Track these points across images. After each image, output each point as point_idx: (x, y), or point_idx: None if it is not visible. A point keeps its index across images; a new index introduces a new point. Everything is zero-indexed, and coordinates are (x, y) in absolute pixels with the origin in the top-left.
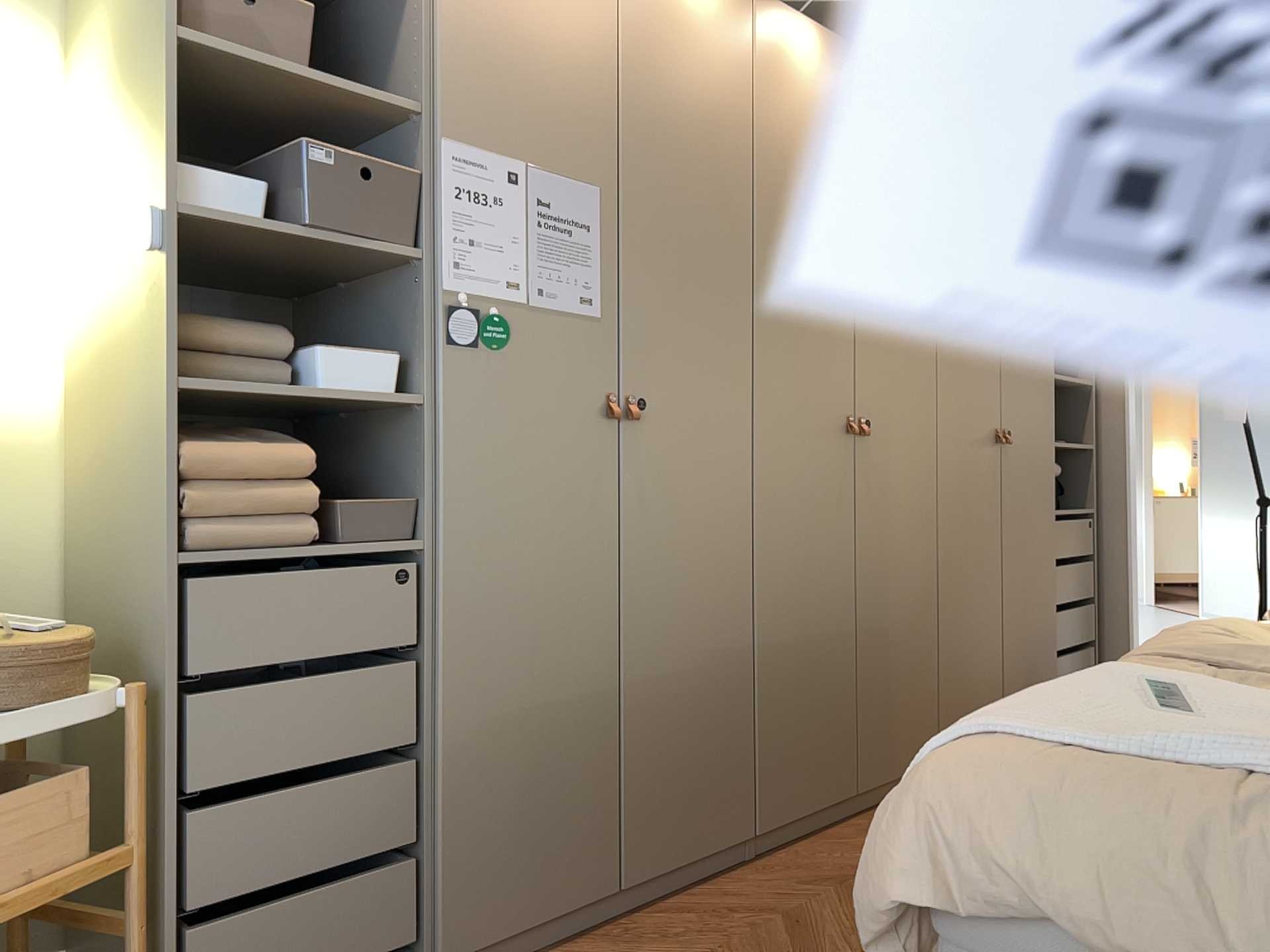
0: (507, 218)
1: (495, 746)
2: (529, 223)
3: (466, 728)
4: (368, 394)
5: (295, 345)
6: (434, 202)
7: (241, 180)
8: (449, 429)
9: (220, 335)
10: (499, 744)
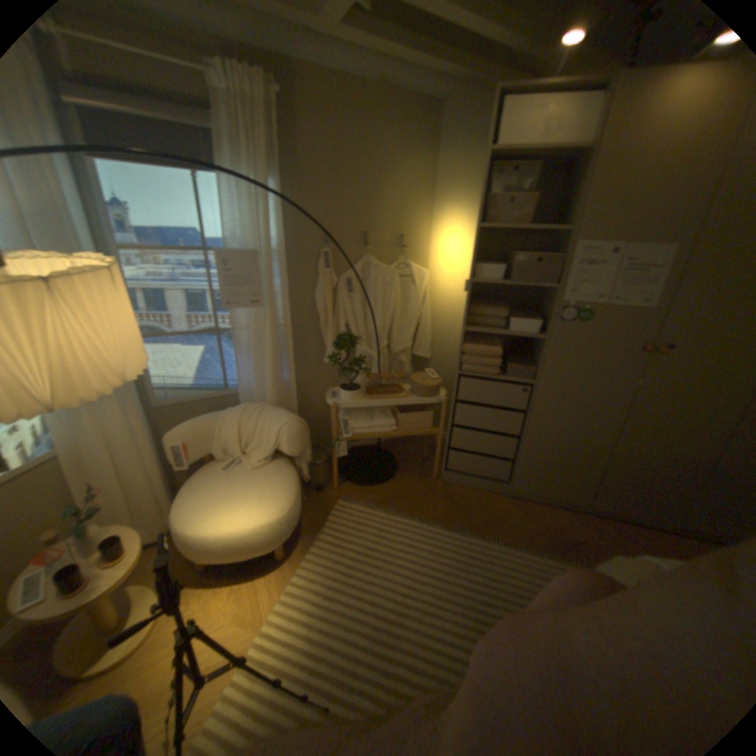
0: (607, 268)
1: (549, 448)
2: (620, 269)
3: (539, 439)
4: (527, 334)
5: (509, 315)
6: (570, 266)
7: (498, 265)
8: (555, 349)
9: (486, 312)
10: (550, 447)
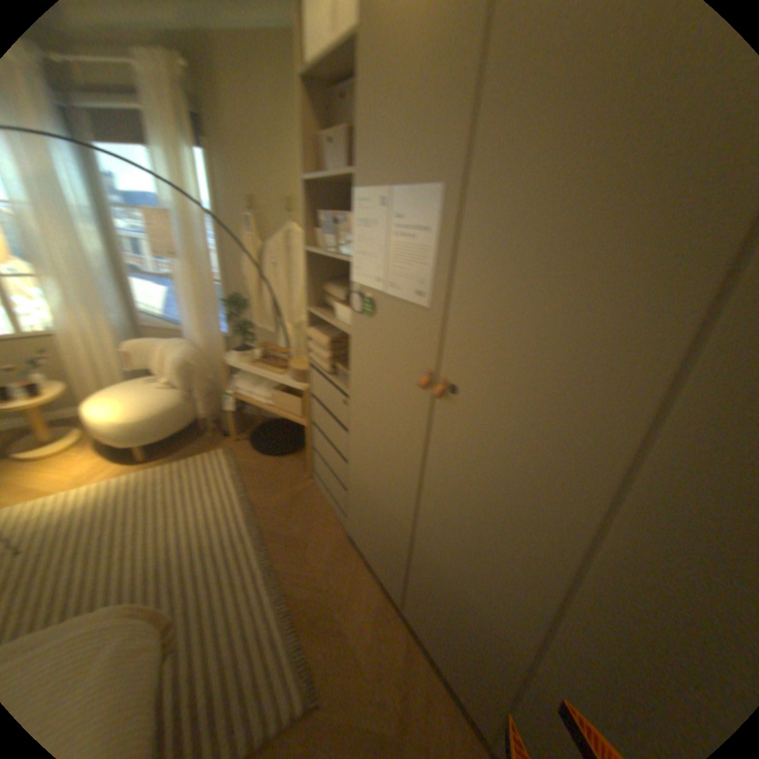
0: (377, 234)
1: (361, 491)
2: (388, 236)
3: (353, 473)
4: (341, 326)
5: (343, 299)
6: (353, 231)
7: (327, 231)
8: (351, 353)
9: (330, 292)
10: (361, 492)
